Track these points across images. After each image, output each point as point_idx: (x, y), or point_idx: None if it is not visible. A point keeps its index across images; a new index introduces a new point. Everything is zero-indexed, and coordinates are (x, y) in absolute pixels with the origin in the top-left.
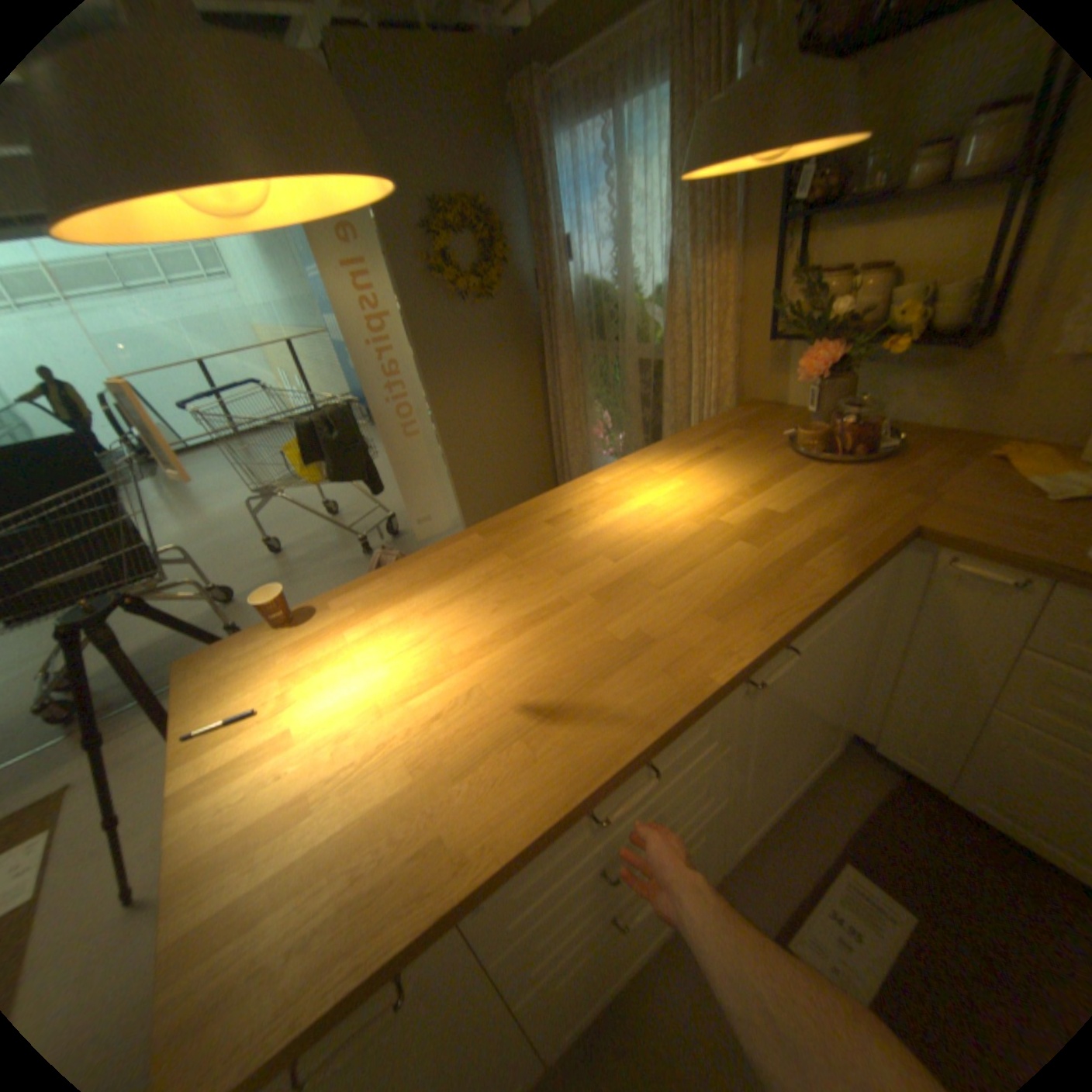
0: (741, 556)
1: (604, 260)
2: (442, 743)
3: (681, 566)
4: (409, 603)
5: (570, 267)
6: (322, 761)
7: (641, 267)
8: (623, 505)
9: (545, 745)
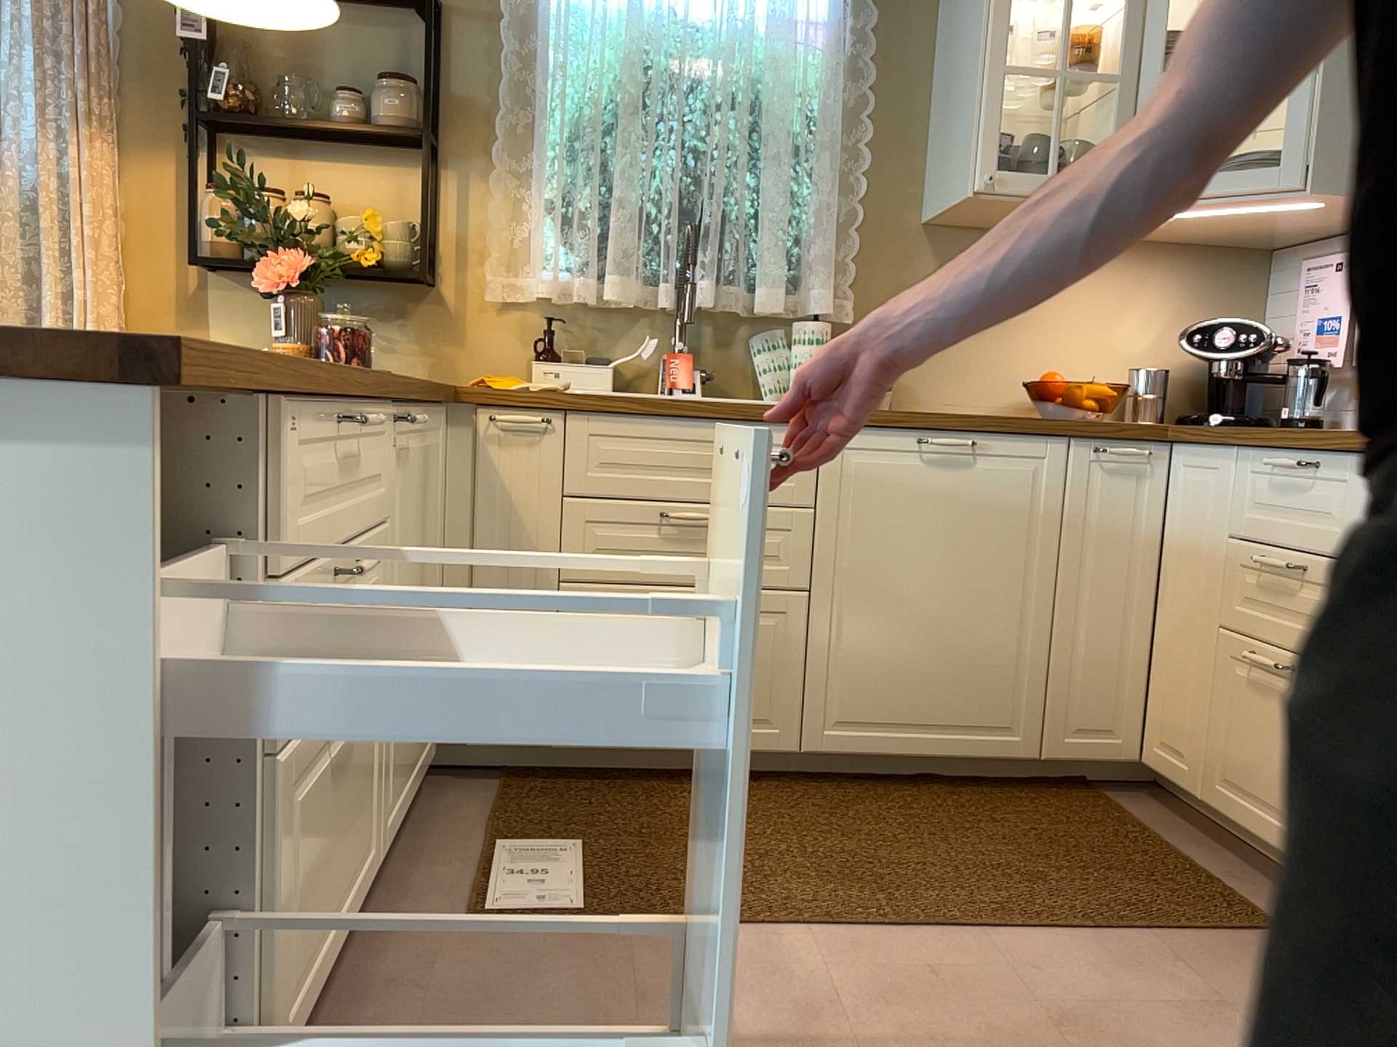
0: None
1: None
2: None
3: None
4: None
5: None
6: None
7: None
8: None
9: None
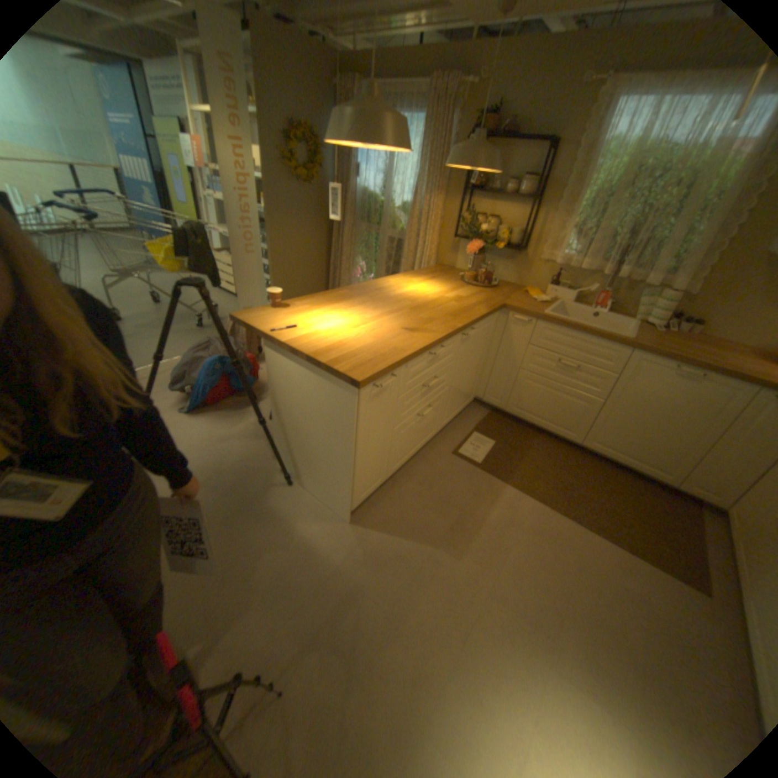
0: (454, 305)
1: (377, 183)
2: (380, 334)
3: (435, 305)
4: (333, 306)
5: (356, 181)
6: (339, 337)
7: (396, 192)
8: (404, 289)
9: (414, 335)
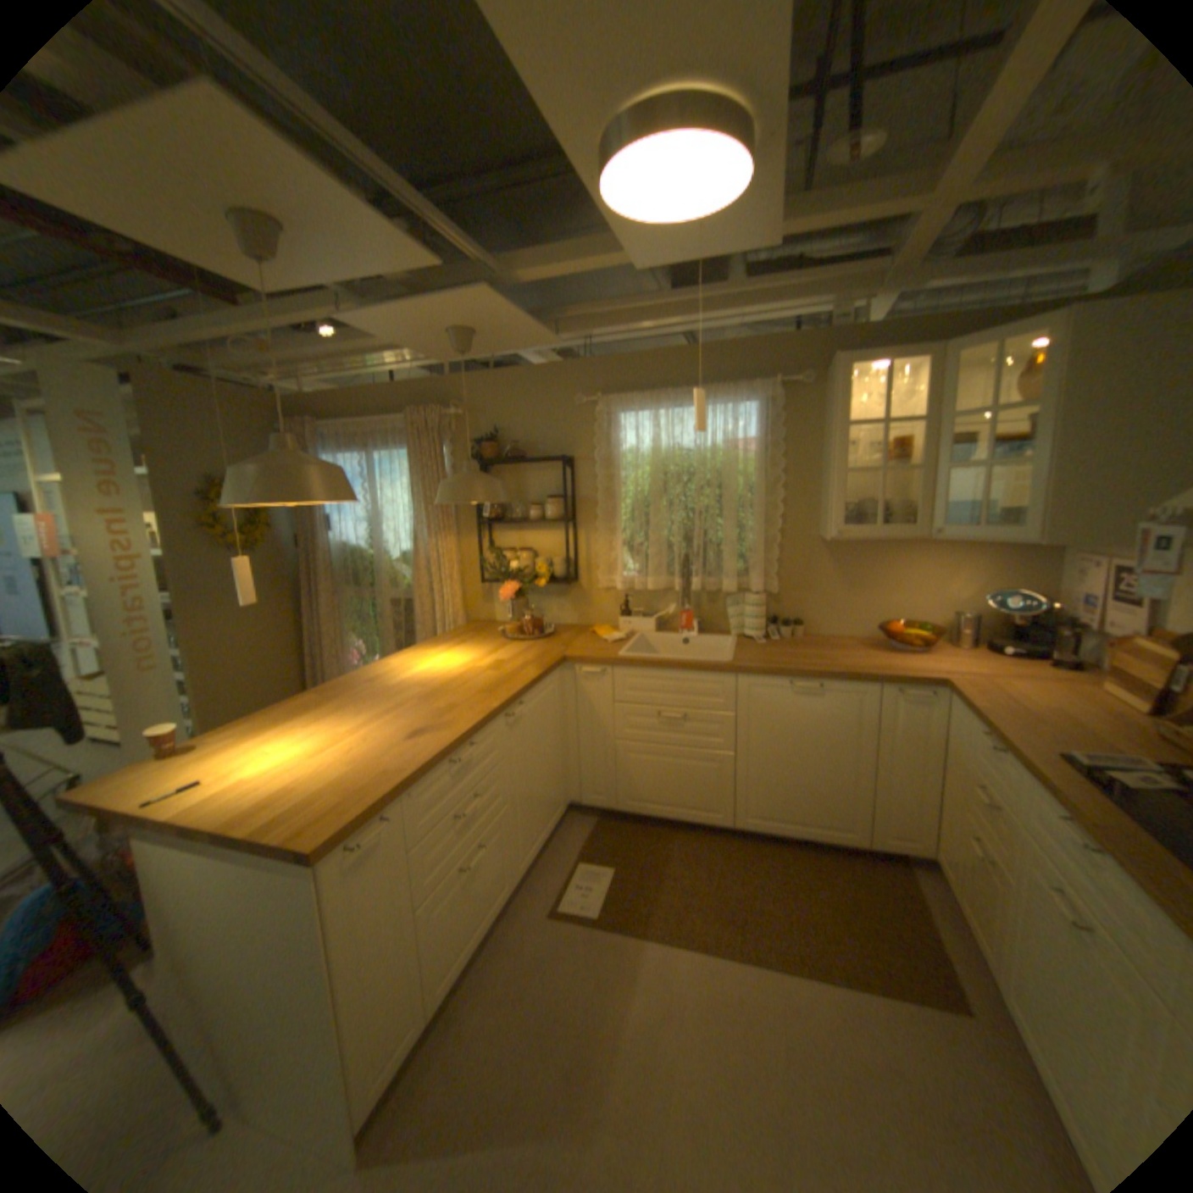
0: (490, 675)
1: (360, 534)
2: (362, 754)
3: (461, 683)
4: (284, 727)
5: (329, 536)
6: (285, 779)
7: (391, 541)
8: (414, 669)
9: (421, 740)
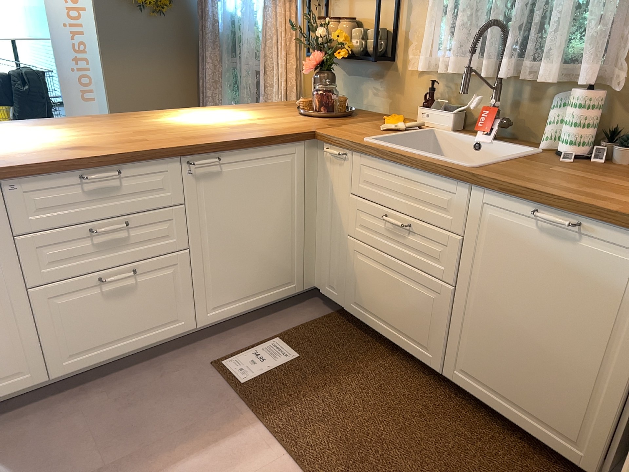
0: (220, 130)
1: (239, 5)
2: (22, 150)
3: (188, 130)
4: (34, 128)
5: (221, 7)
6: None
7: (257, 11)
8: (184, 117)
9: (70, 152)
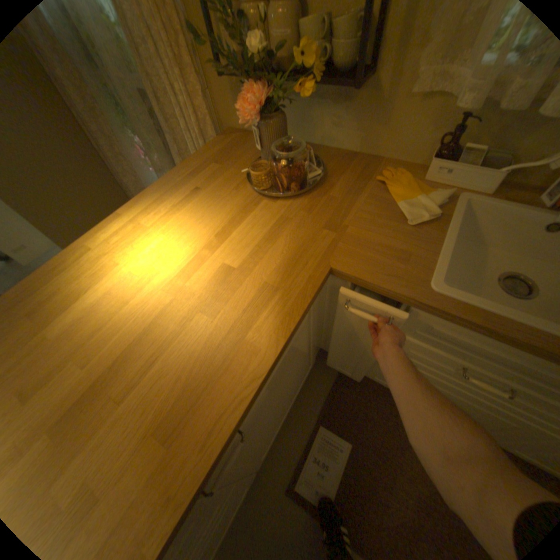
0: (196, 336)
1: None
2: None
3: (143, 363)
4: None
5: None
6: None
7: None
8: (105, 277)
9: None
